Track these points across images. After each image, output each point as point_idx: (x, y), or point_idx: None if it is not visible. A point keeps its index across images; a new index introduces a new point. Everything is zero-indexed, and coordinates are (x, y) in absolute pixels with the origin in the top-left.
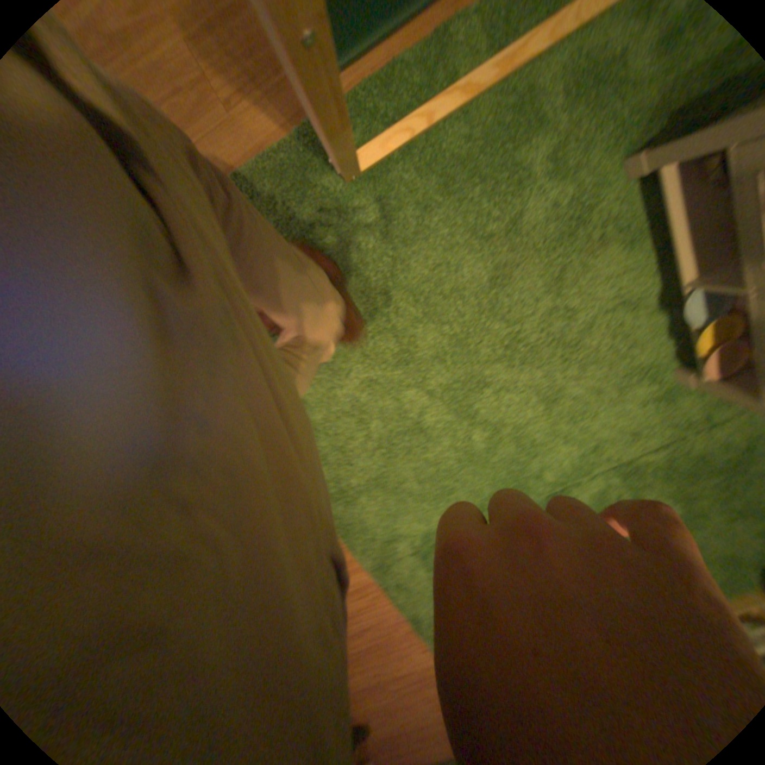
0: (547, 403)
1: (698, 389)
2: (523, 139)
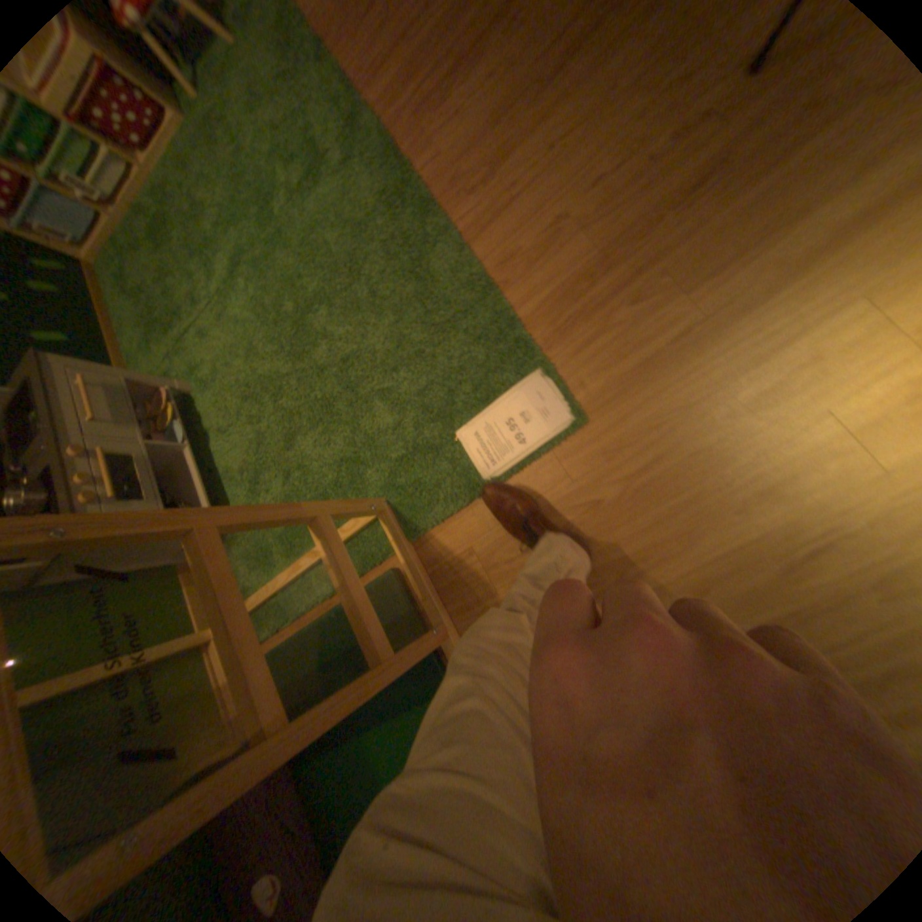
0: (245, 351)
1: (161, 383)
2: (283, 531)
